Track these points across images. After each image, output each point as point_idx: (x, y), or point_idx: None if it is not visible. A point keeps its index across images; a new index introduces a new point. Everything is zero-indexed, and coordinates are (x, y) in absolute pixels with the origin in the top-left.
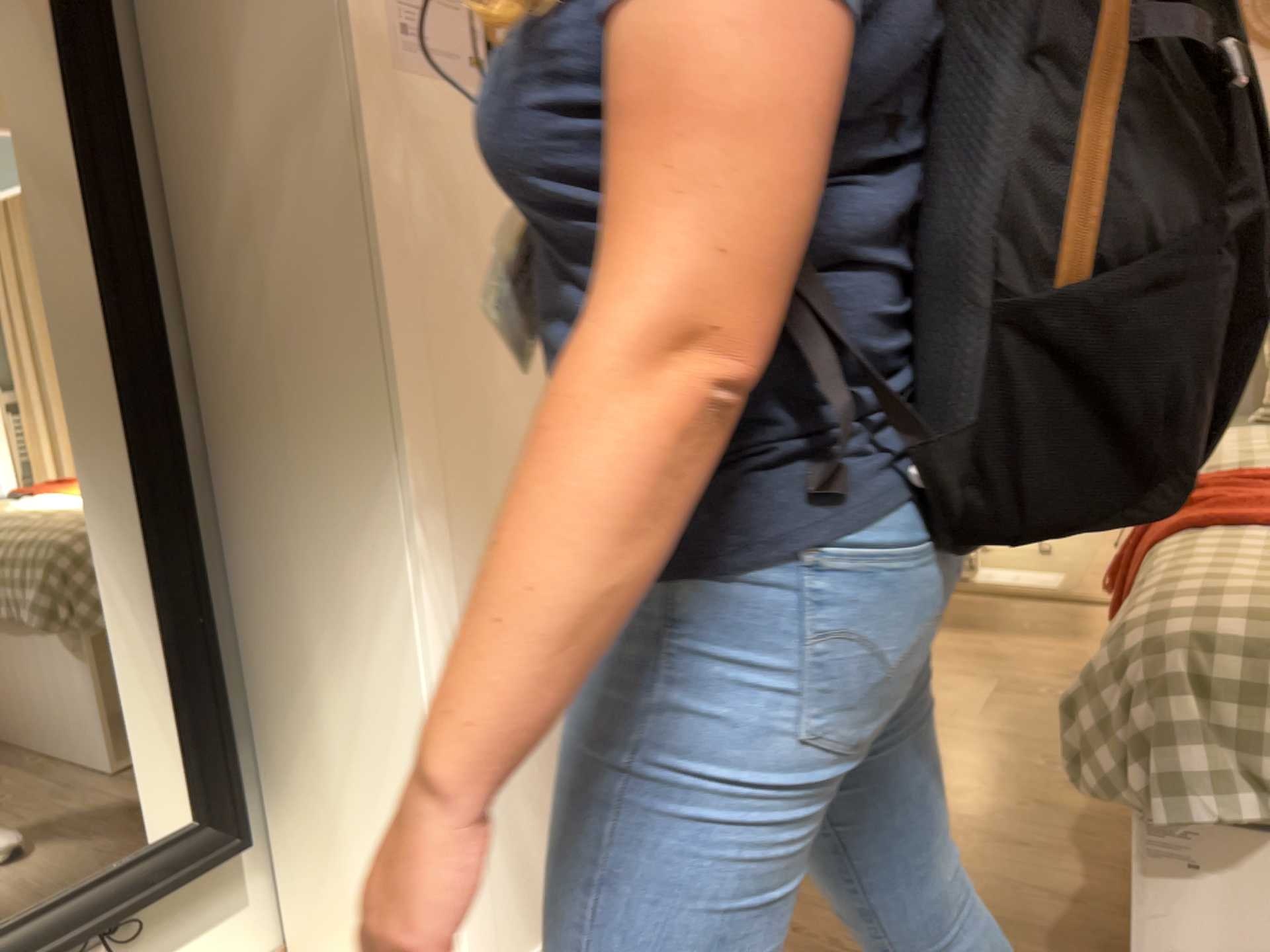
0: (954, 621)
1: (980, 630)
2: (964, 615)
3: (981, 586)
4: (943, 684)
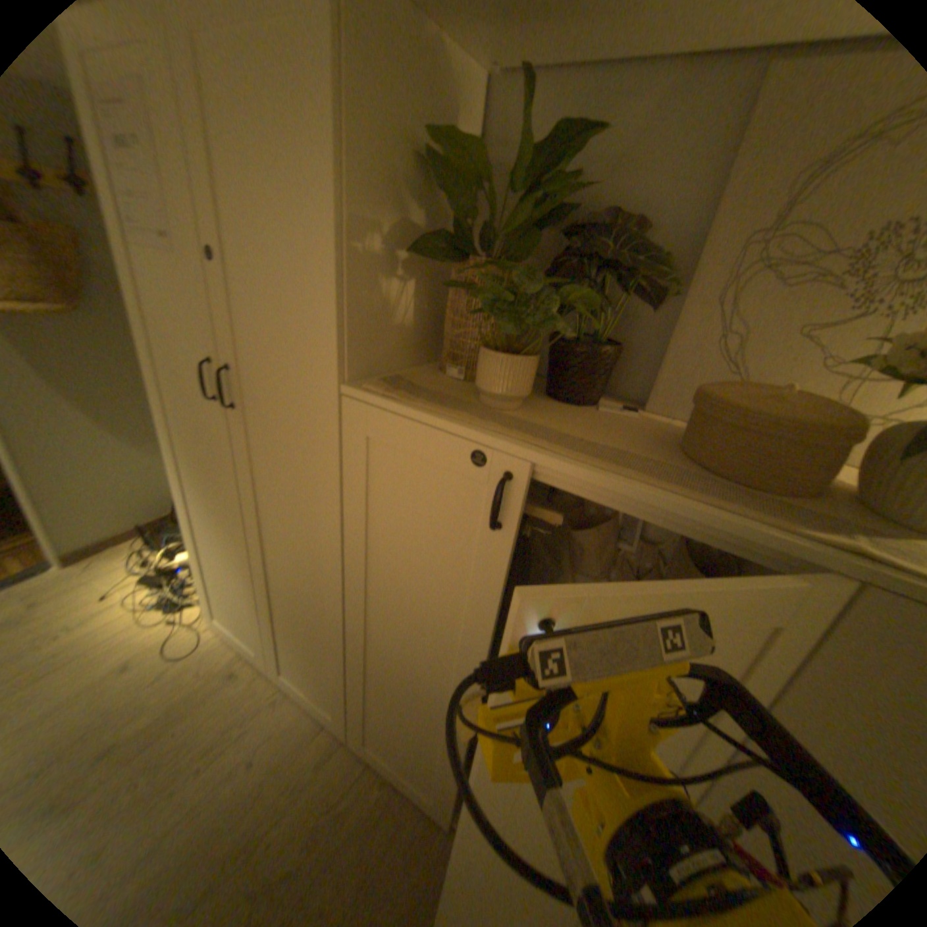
0: None
1: None
2: None
3: None
4: None
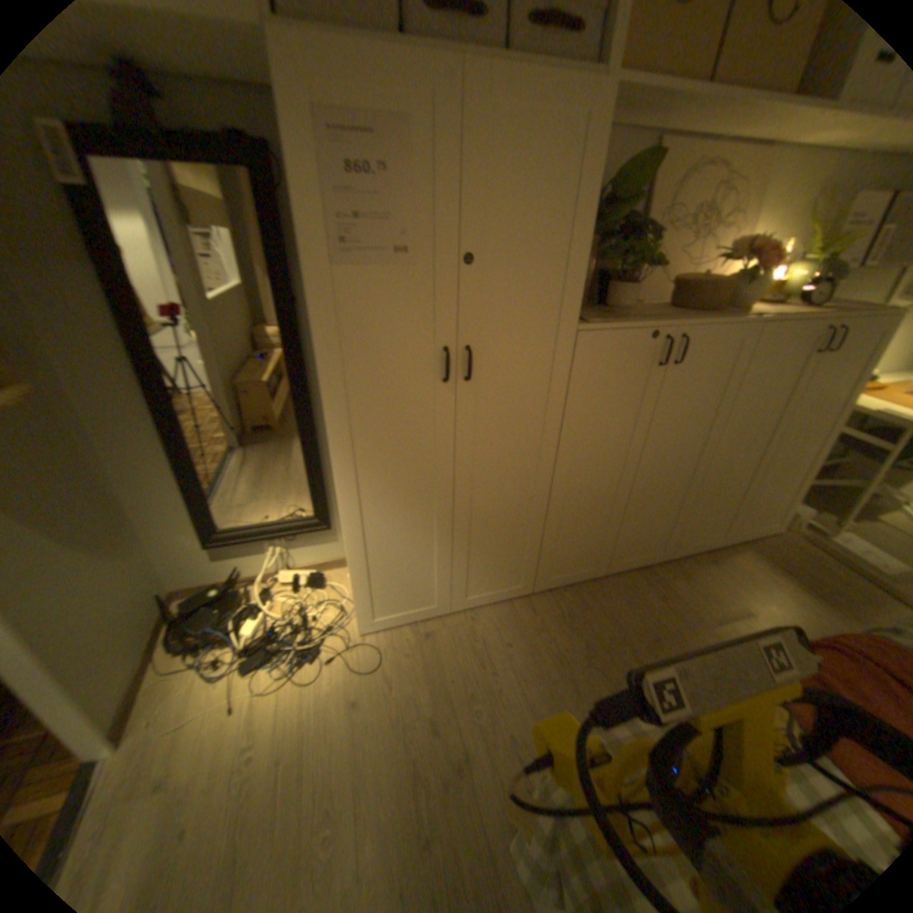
0: (779, 564)
1: (789, 579)
2: (792, 563)
3: (830, 550)
4: (717, 601)
